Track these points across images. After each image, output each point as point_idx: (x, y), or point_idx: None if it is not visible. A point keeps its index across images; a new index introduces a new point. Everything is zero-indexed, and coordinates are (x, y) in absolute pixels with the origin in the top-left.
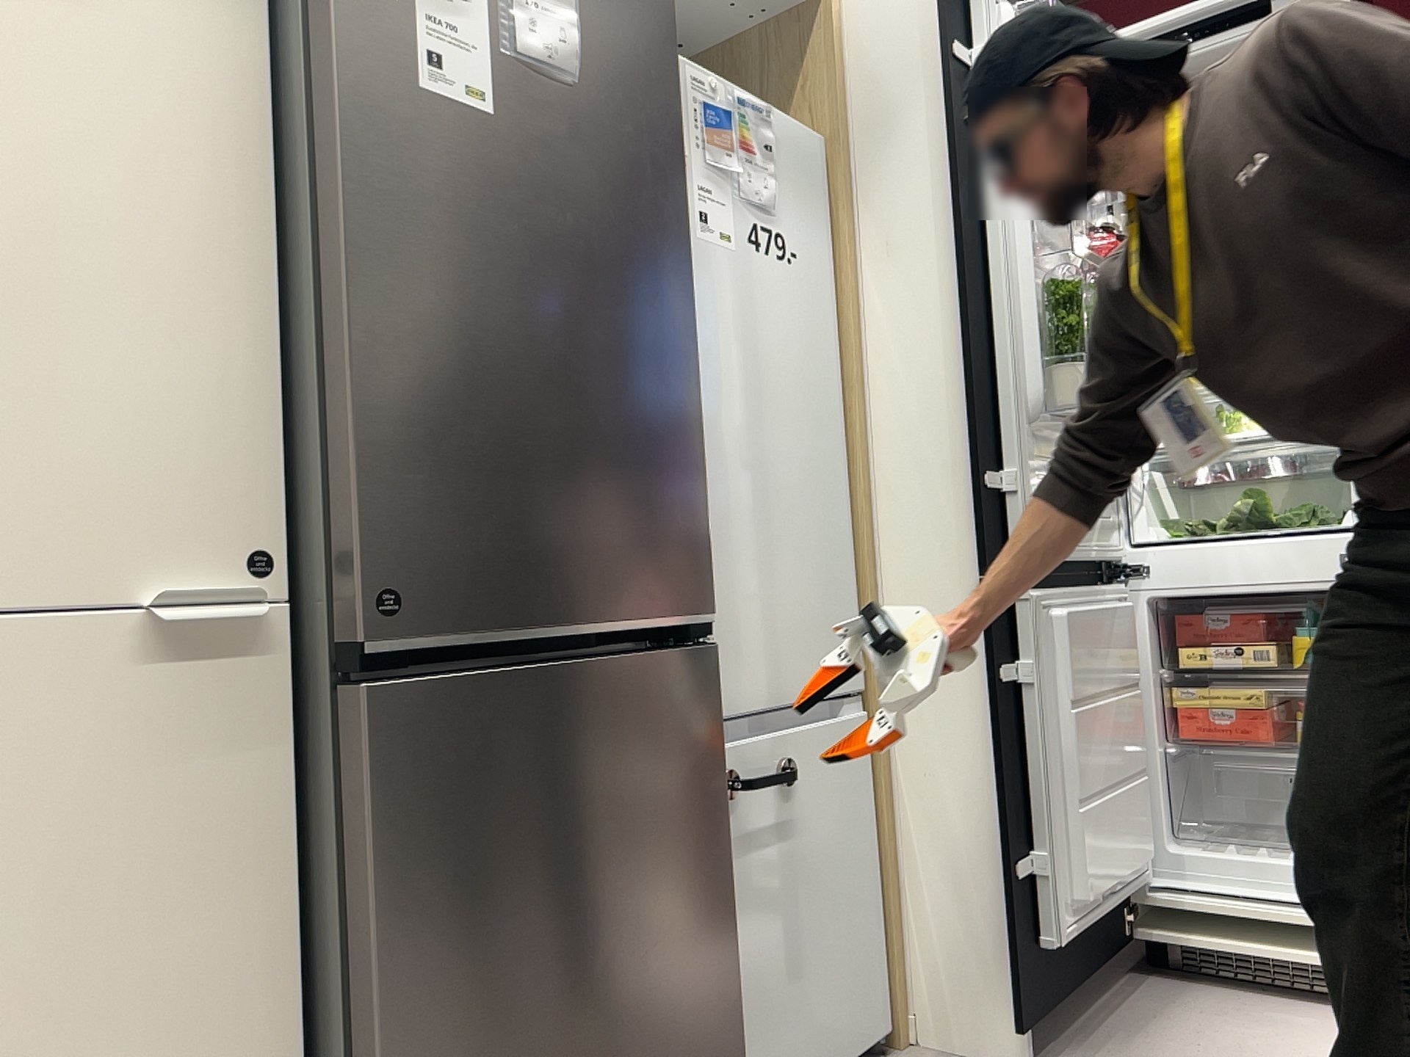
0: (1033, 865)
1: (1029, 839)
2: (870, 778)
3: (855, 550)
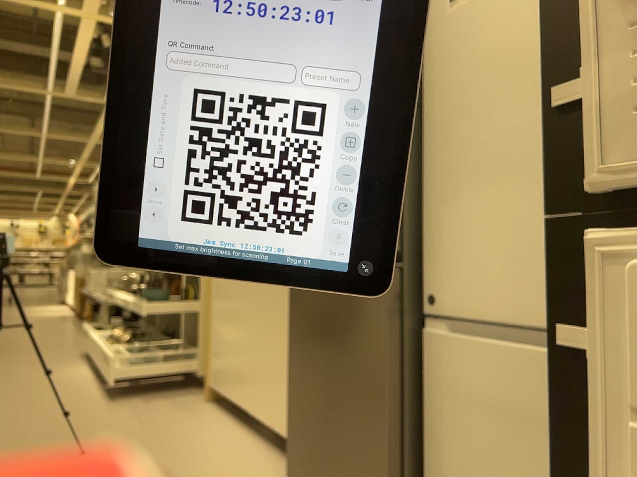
0: None
1: None
2: None
3: None
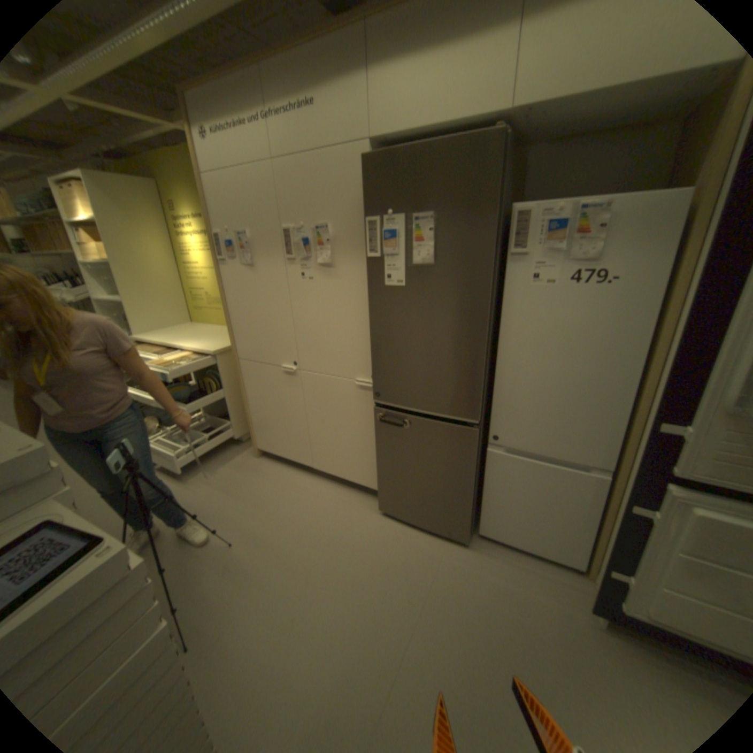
0: (628, 580)
1: (631, 572)
2: (611, 500)
3: (636, 415)
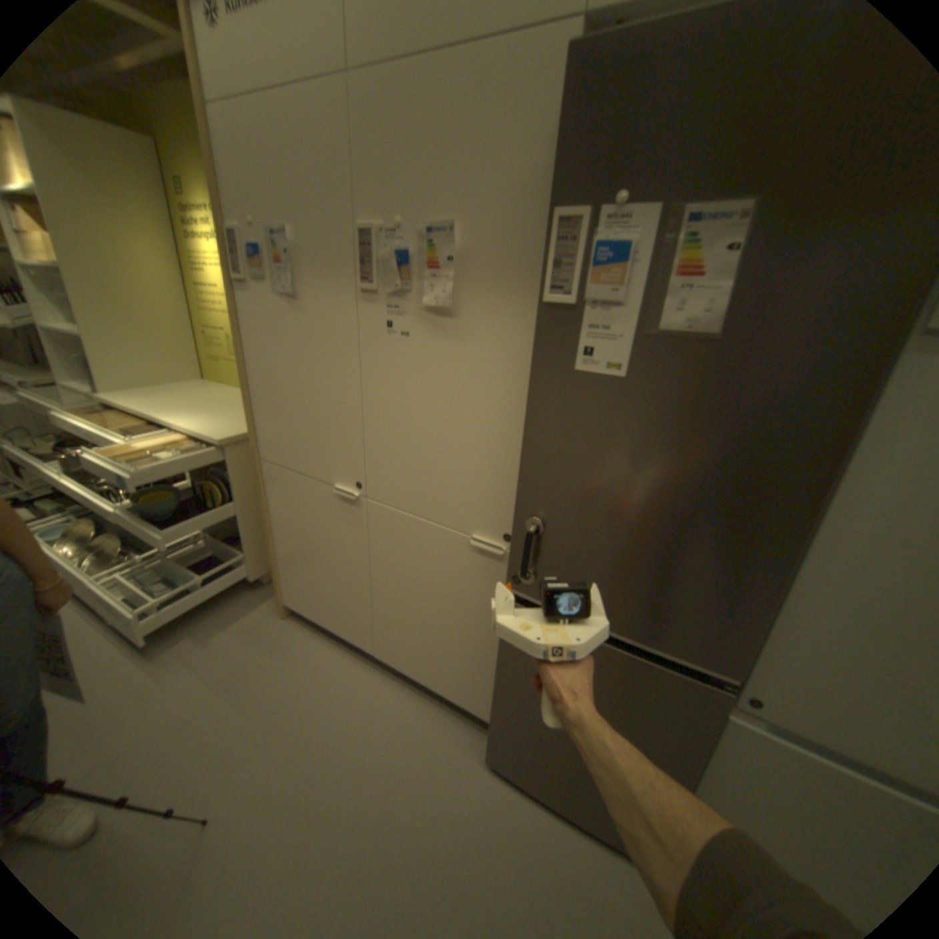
0: None
1: None
2: None
3: None
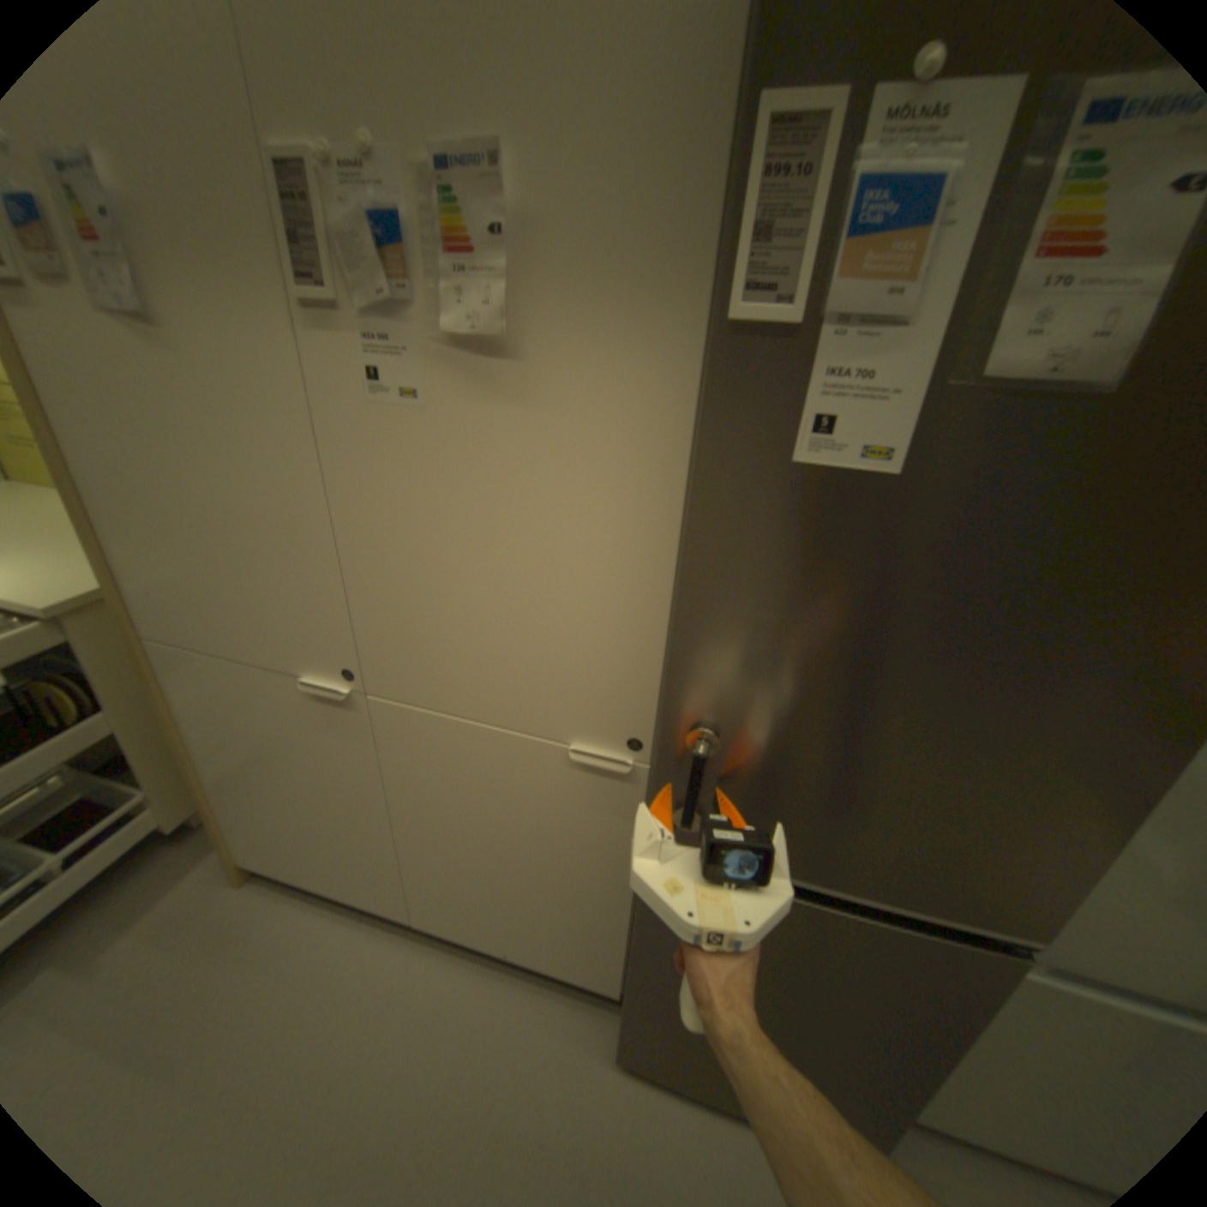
0: None
1: None
2: None
3: None
